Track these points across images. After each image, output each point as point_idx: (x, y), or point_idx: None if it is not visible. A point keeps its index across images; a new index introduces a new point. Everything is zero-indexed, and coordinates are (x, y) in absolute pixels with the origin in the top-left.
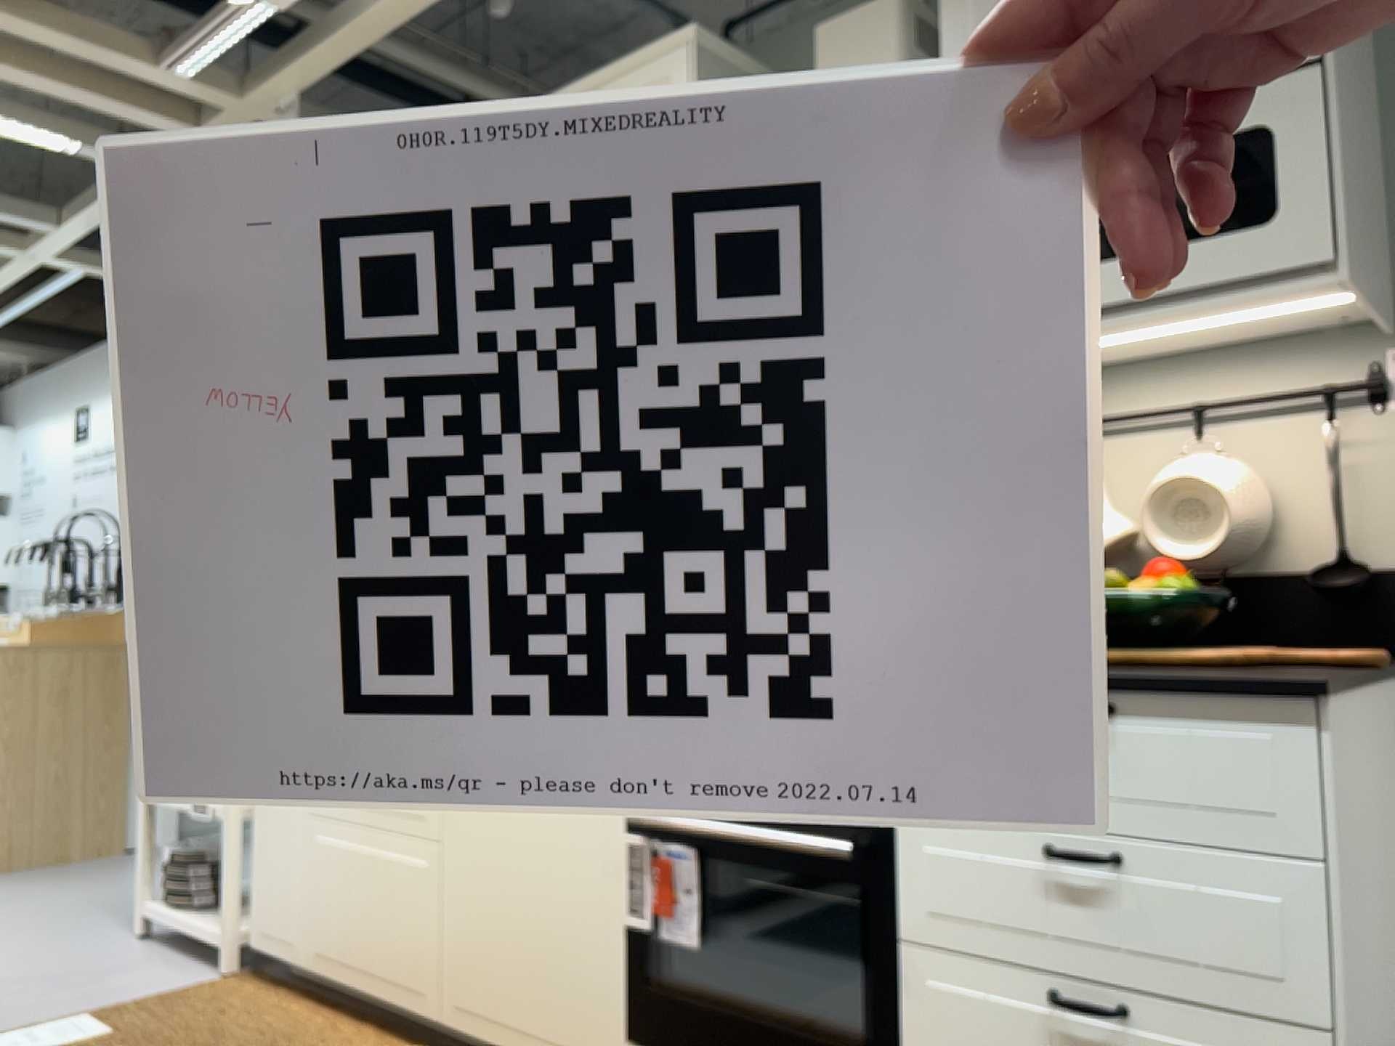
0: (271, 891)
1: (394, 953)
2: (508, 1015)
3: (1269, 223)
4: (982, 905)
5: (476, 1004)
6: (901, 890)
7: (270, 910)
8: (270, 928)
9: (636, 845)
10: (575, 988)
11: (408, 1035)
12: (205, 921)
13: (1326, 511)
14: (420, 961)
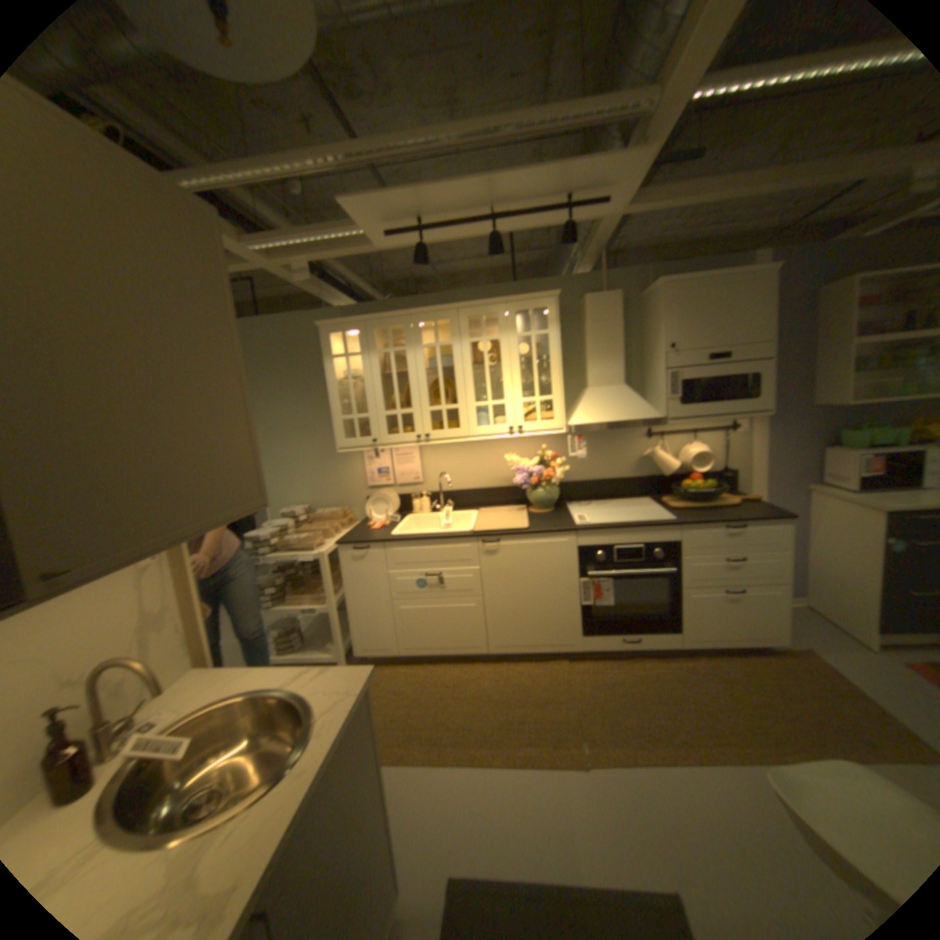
0: (371, 632)
1: (461, 637)
2: (527, 642)
3: (759, 398)
4: (708, 576)
5: (510, 643)
6: (683, 576)
7: (372, 639)
8: (373, 646)
9: (586, 581)
10: (559, 627)
11: (460, 661)
12: (312, 653)
13: (722, 456)
14: (477, 637)
